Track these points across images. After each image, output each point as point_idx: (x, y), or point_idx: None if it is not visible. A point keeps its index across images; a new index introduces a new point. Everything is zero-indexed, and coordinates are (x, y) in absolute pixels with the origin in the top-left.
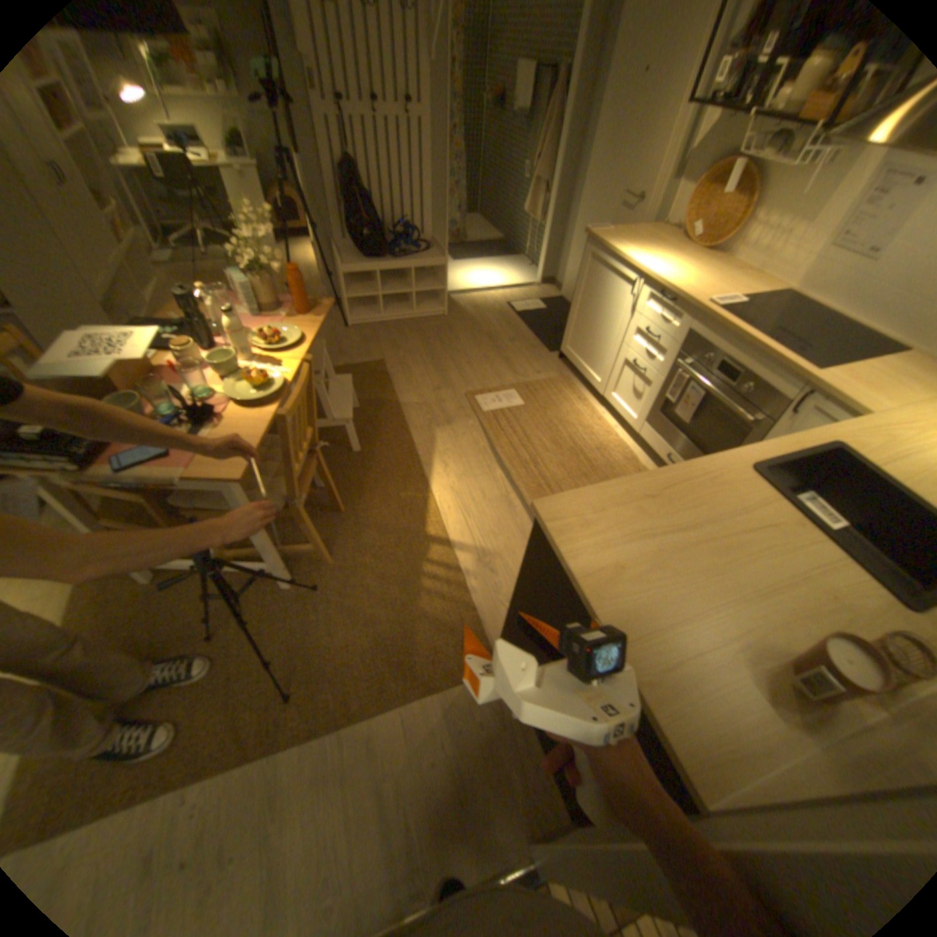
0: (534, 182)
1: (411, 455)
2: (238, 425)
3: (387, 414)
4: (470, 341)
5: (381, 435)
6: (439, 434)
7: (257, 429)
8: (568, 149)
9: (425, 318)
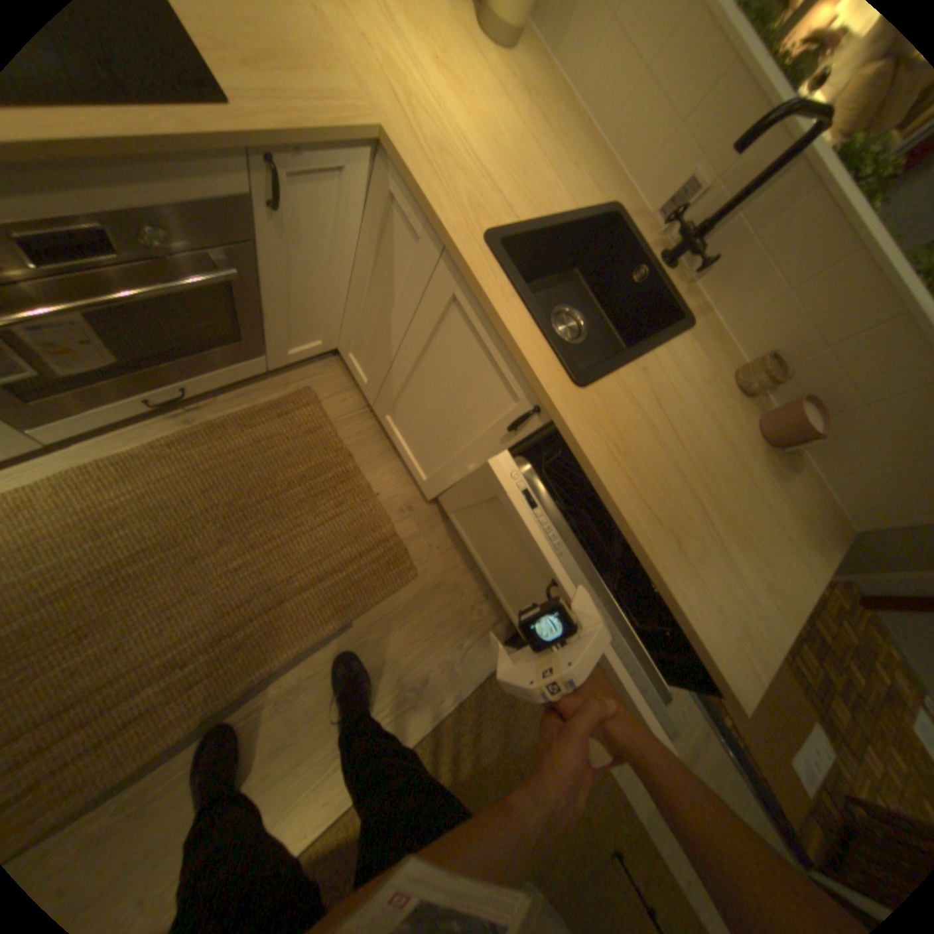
0: None
1: None
2: None
3: None
4: None
5: None
6: None
7: None
8: None
9: None
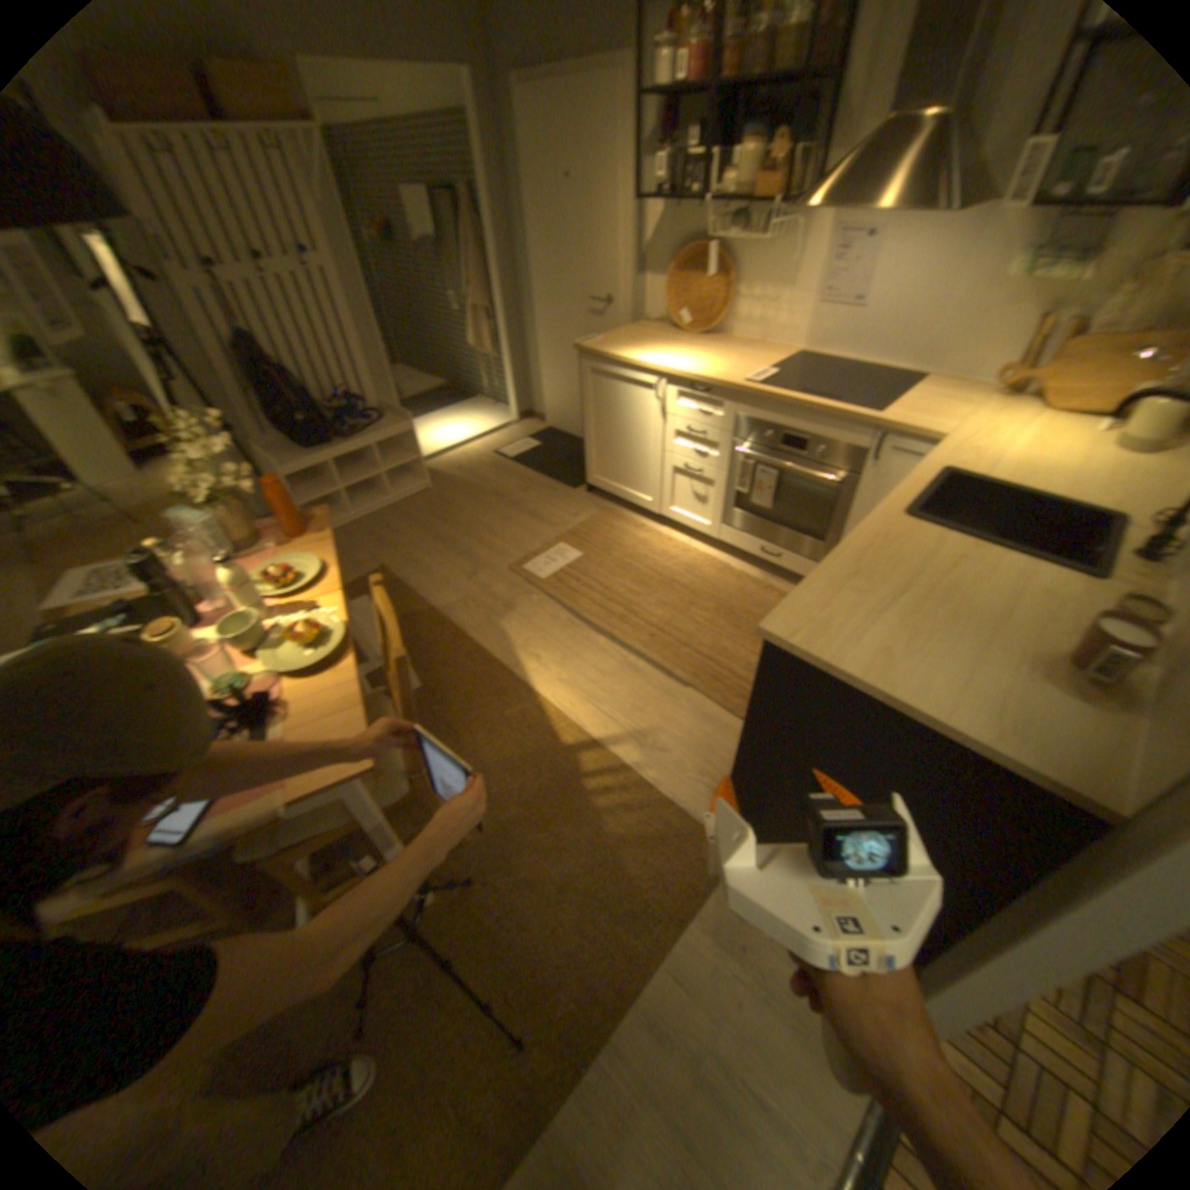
0: (464, 312)
1: (485, 663)
2: (314, 700)
3: (425, 627)
4: (474, 506)
5: (433, 655)
6: (504, 625)
7: (343, 694)
8: (496, 269)
9: (403, 498)
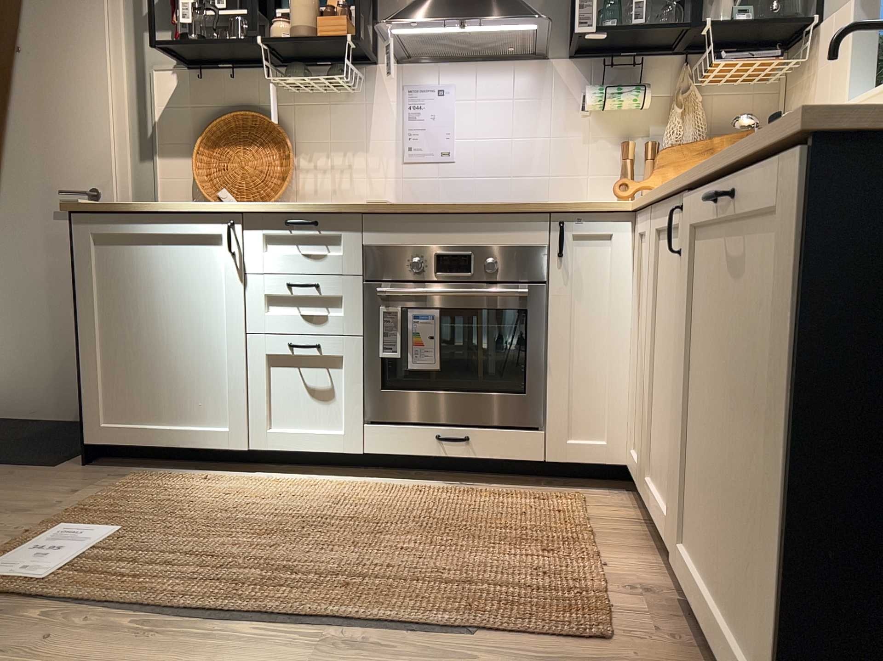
0: None
1: None
2: None
3: None
4: None
5: None
6: None
7: None
8: None
9: None
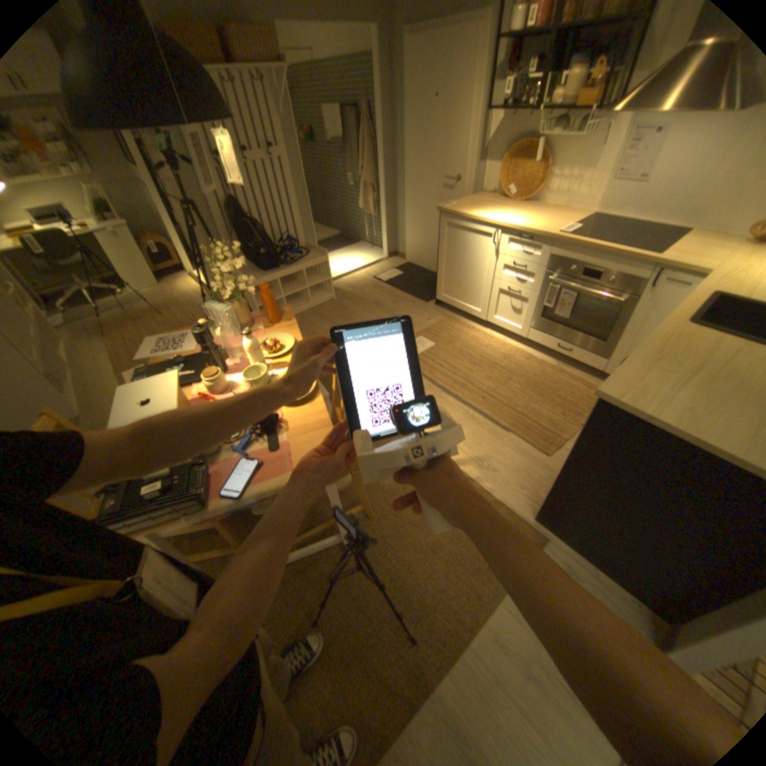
0: (357, 186)
1: None
2: (304, 420)
3: None
4: (364, 311)
5: None
6: None
7: (321, 418)
8: (382, 158)
9: (319, 304)
